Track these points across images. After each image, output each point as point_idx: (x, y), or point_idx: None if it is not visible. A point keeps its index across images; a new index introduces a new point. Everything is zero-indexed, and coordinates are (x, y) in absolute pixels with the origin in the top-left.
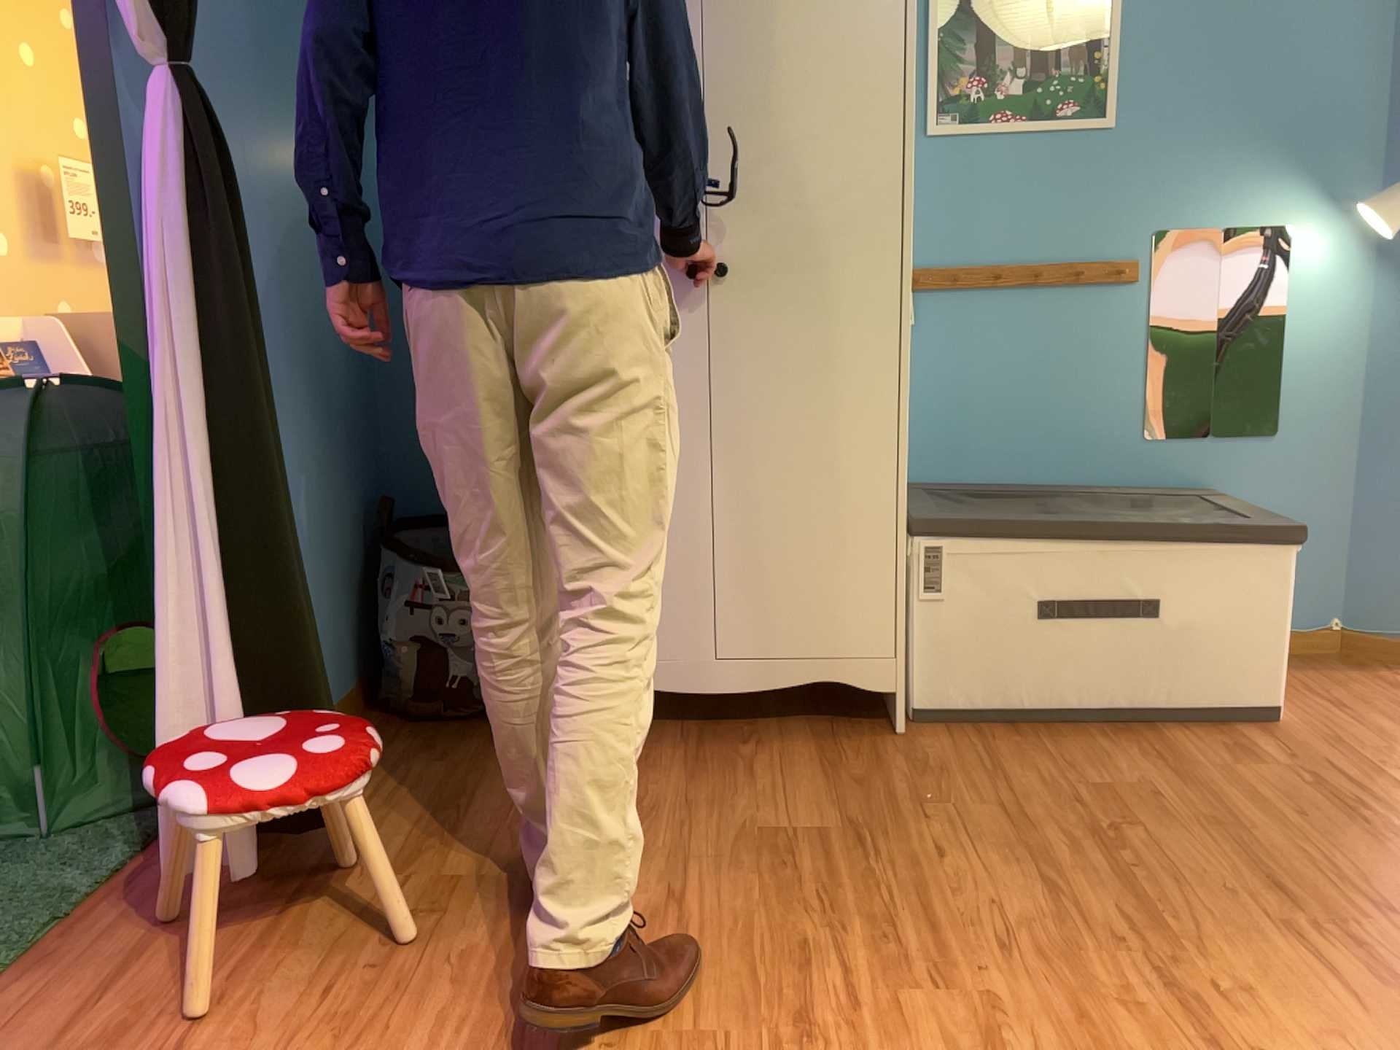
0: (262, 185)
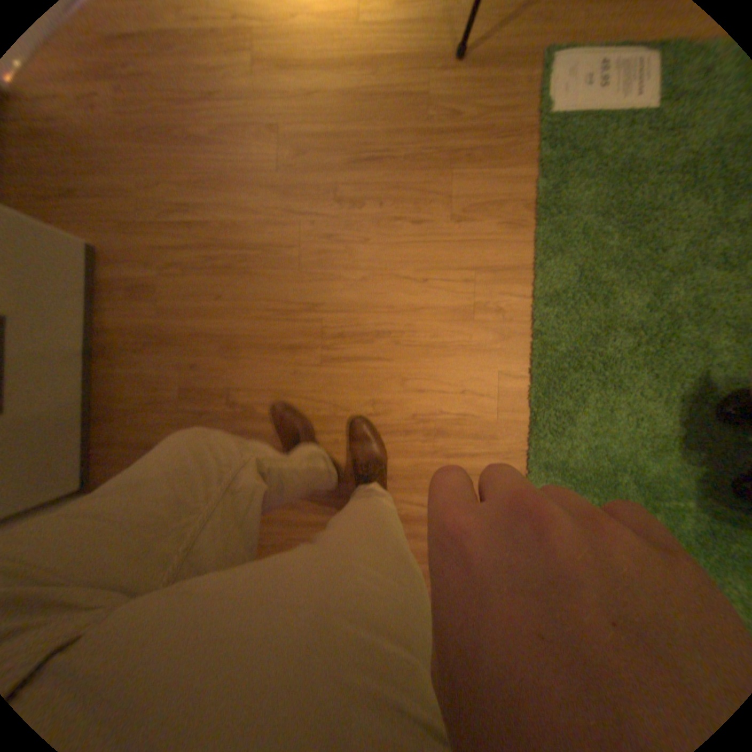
0: None
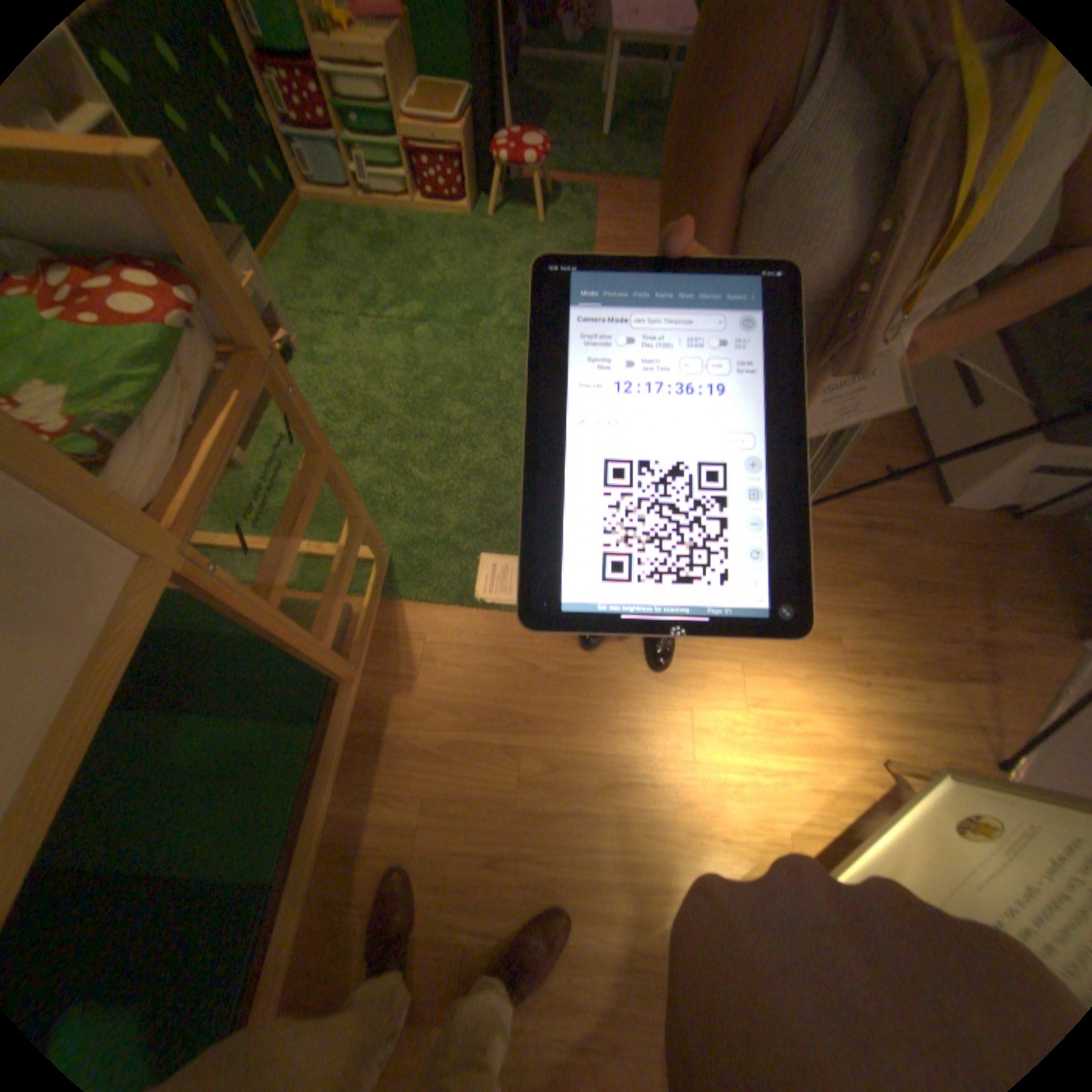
0: None
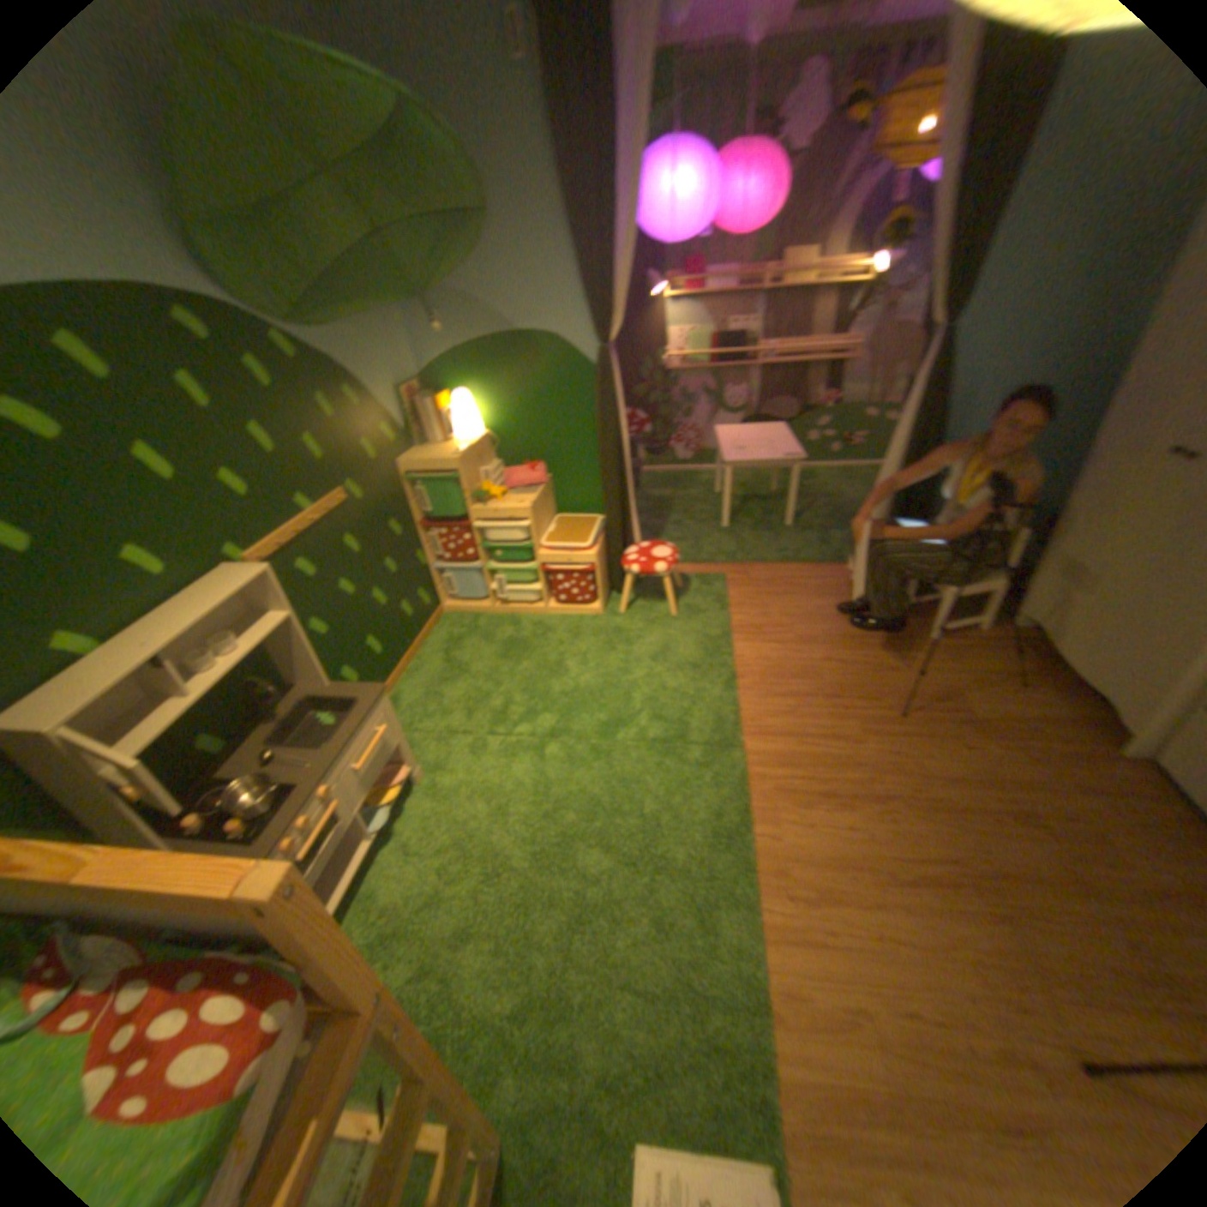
0: (1046, 348)
